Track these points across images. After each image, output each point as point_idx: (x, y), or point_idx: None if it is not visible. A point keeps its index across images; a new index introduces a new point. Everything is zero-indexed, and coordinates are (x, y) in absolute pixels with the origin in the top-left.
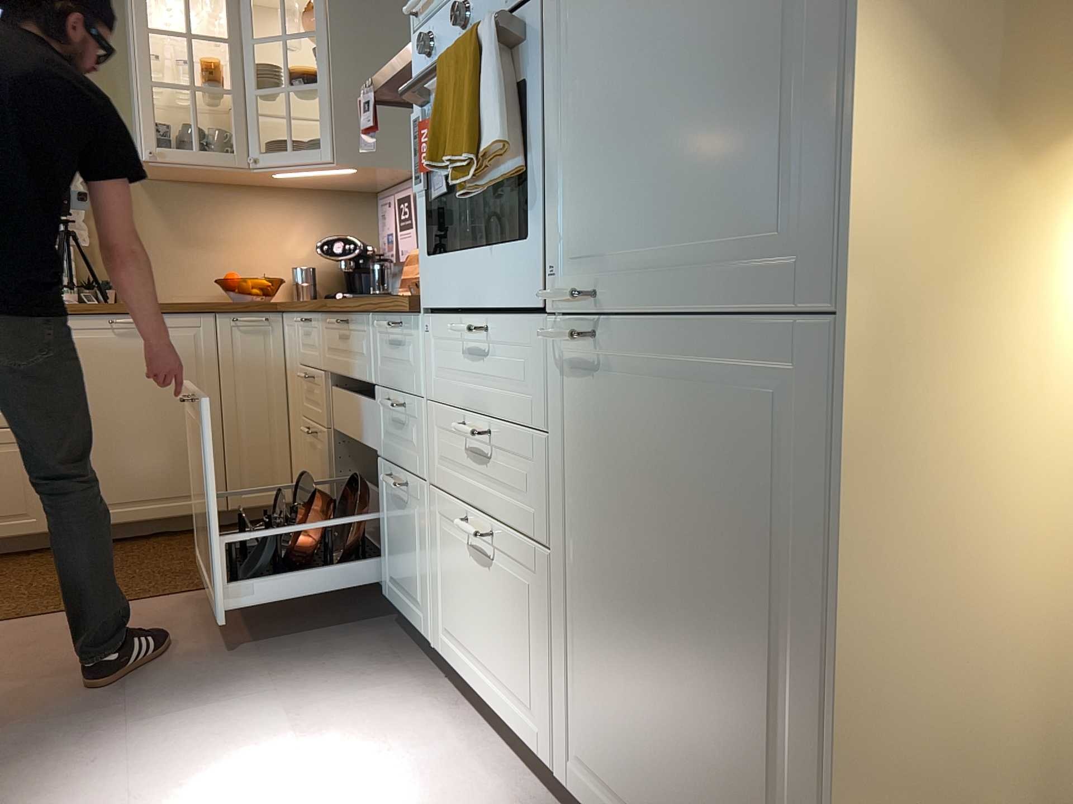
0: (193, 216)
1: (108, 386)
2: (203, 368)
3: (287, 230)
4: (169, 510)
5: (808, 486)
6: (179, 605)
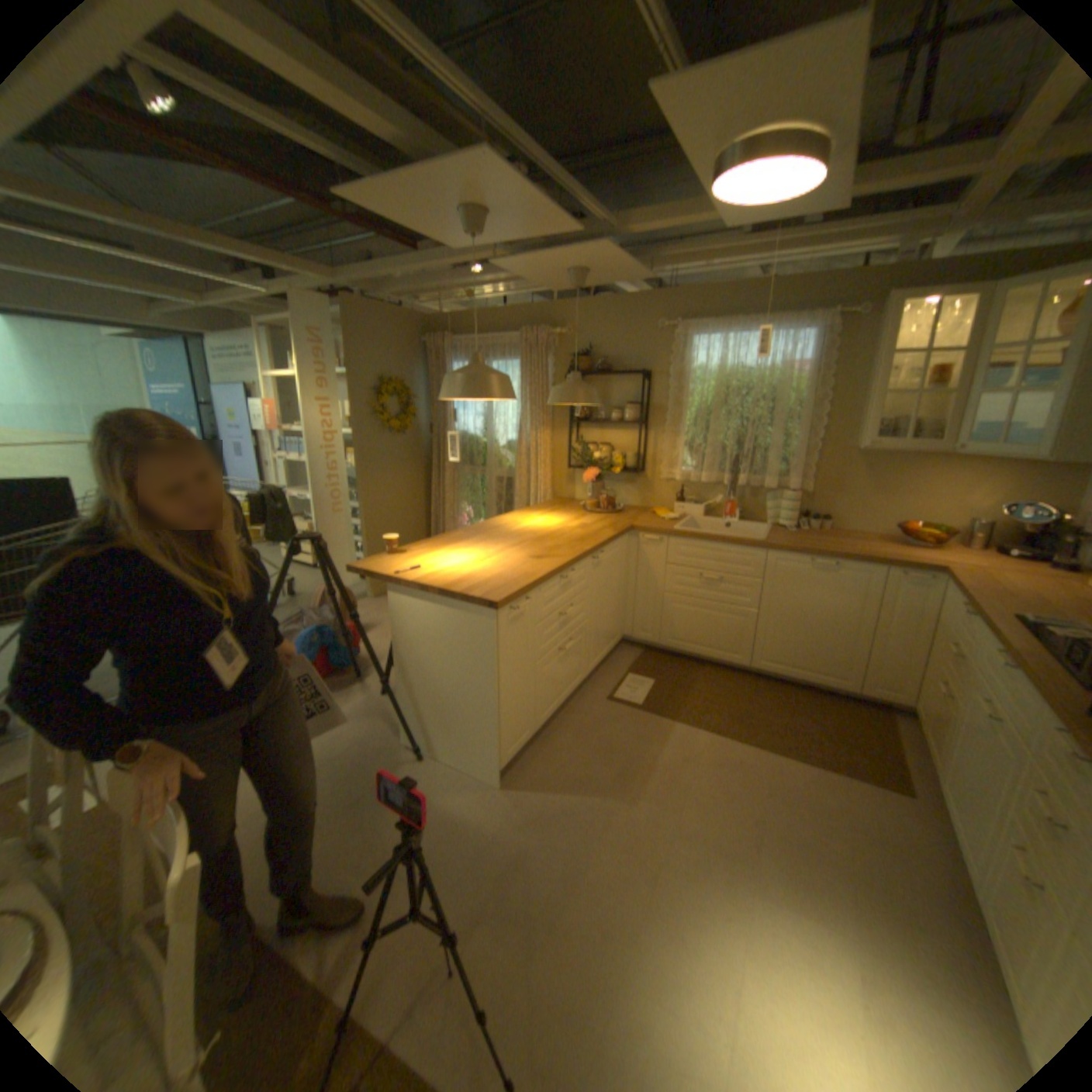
0: (892, 473)
1: (800, 598)
2: (868, 601)
3: (976, 487)
4: (819, 681)
5: None
6: (808, 778)
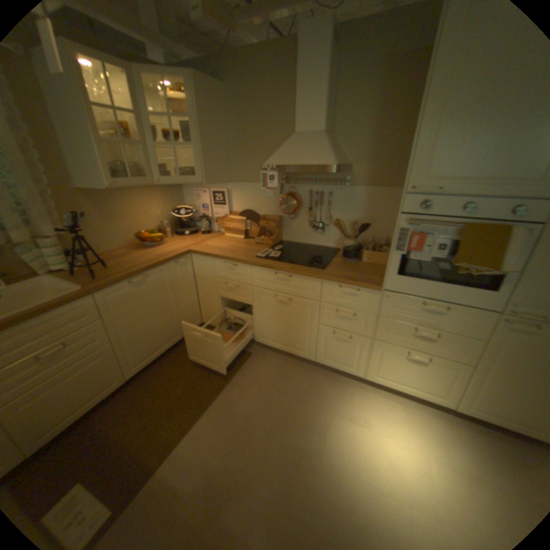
0: (107, 205)
1: (133, 312)
2: (167, 288)
3: (150, 204)
4: (165, 348)
5: None
6: (233, 392)
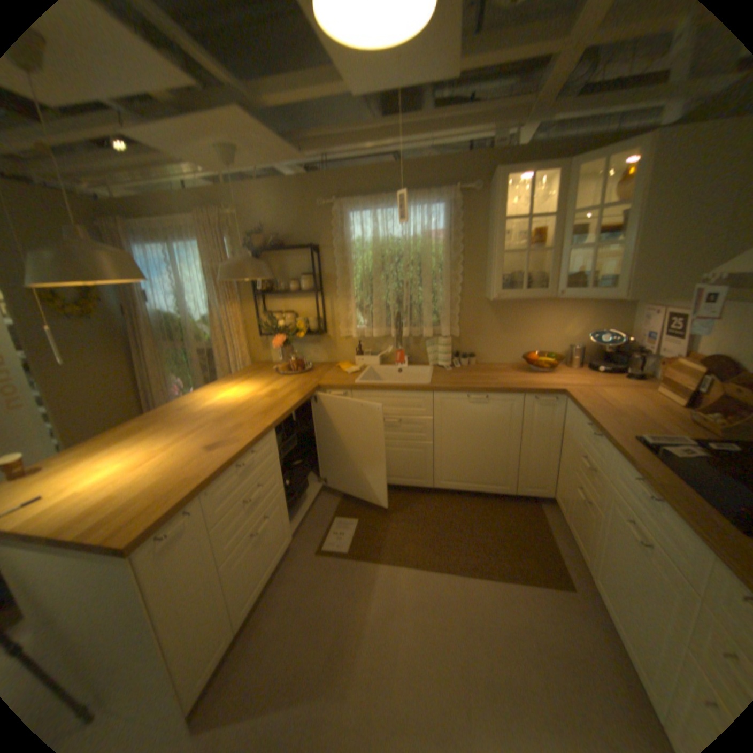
0: (512, 316)
1: (463, 428)
2: (513, 423)
3: (568, 321)
4: (486, 490)
5: None
6: (495, 597)
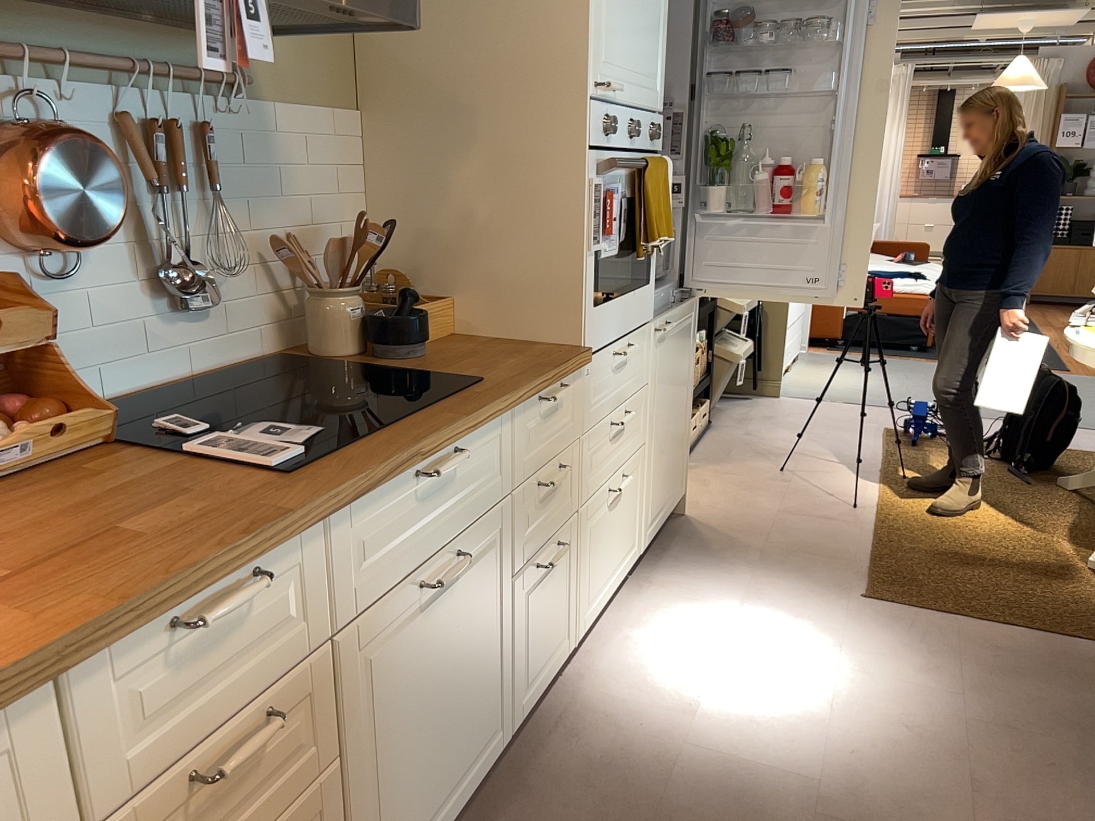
0: None
1: None
2: None
3: None
4: None
5: (692, 342)
6: None
